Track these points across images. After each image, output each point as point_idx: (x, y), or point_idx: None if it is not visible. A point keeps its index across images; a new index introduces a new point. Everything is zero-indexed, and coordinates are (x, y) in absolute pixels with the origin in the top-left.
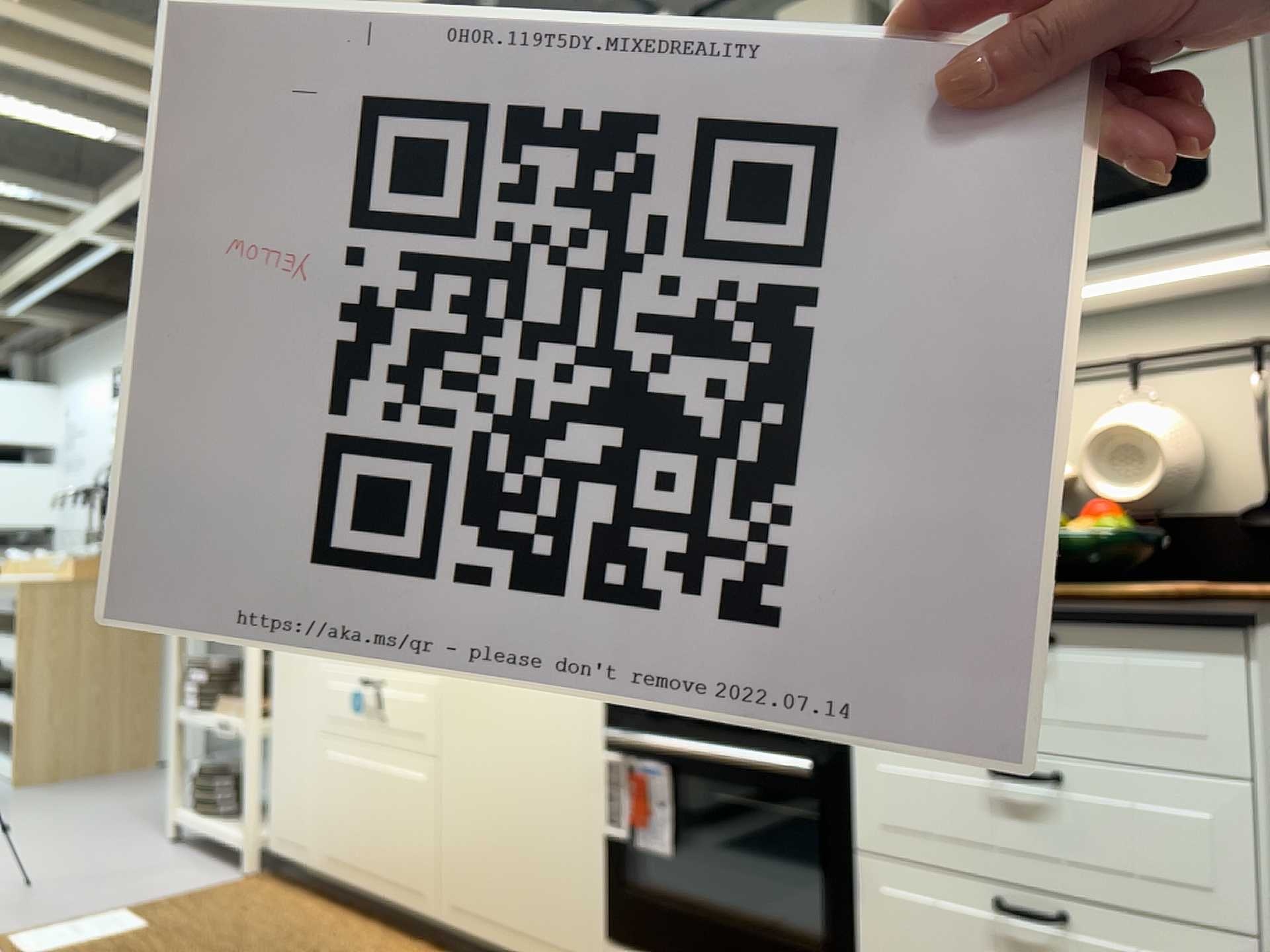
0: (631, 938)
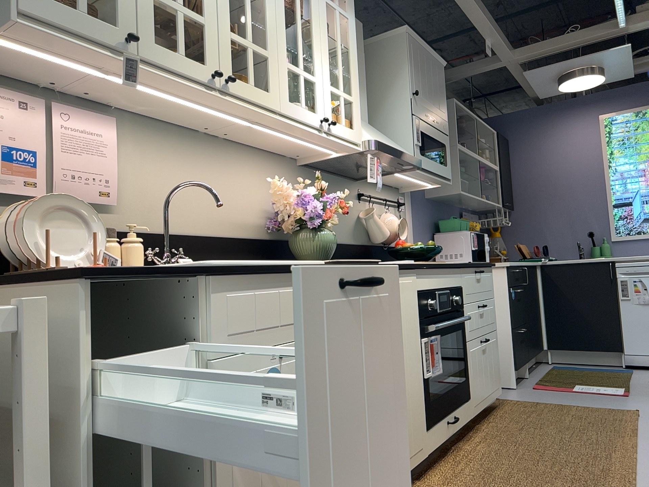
0: (432, 420)
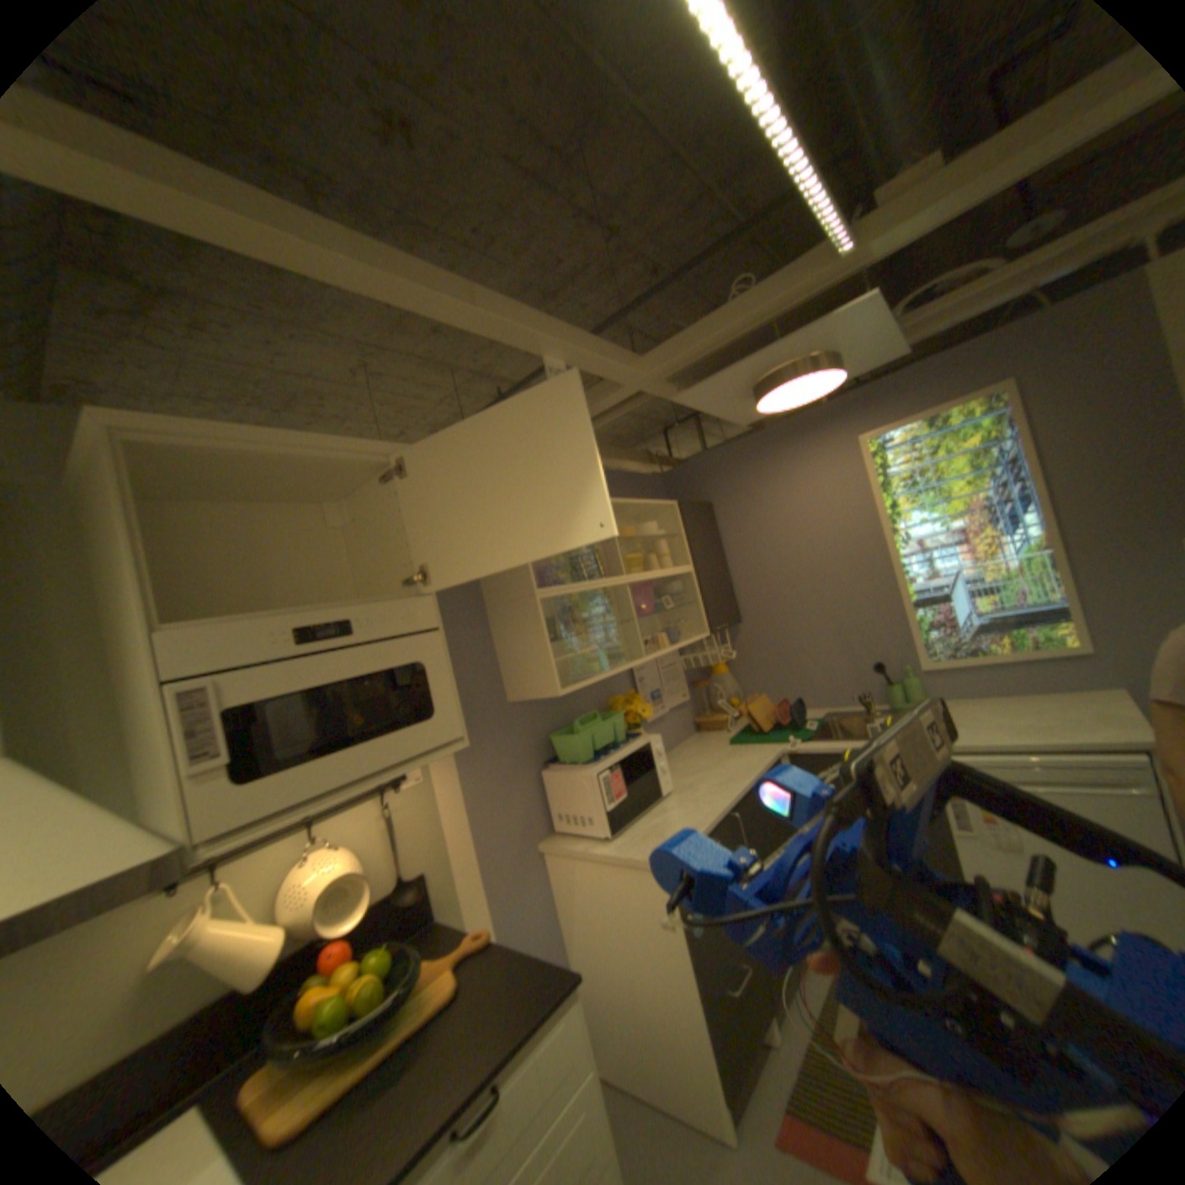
0: None
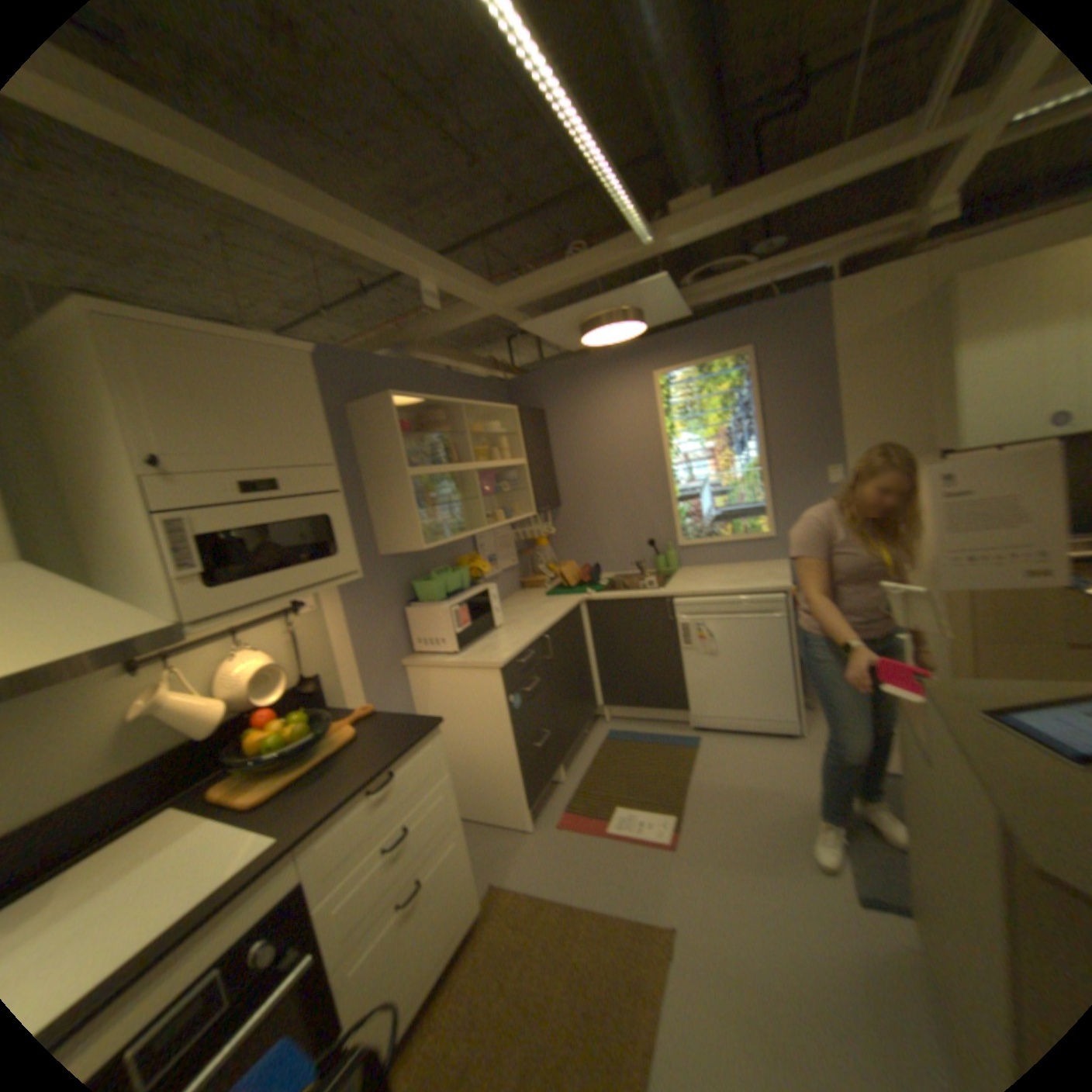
0: None
